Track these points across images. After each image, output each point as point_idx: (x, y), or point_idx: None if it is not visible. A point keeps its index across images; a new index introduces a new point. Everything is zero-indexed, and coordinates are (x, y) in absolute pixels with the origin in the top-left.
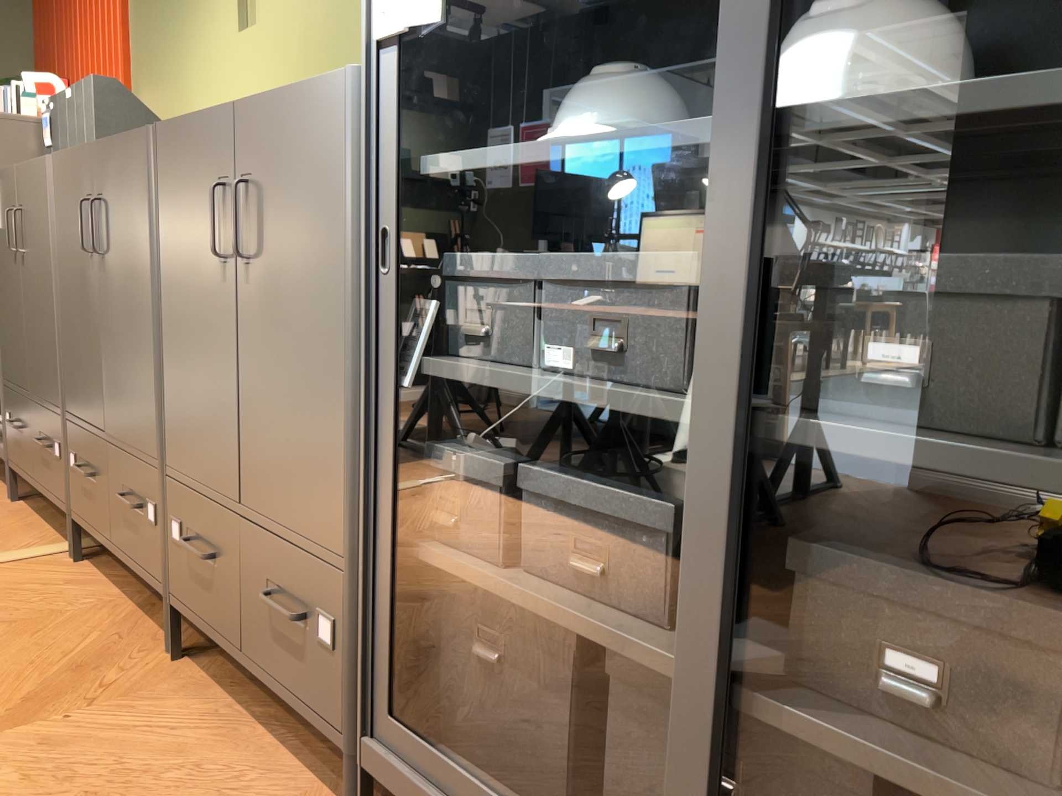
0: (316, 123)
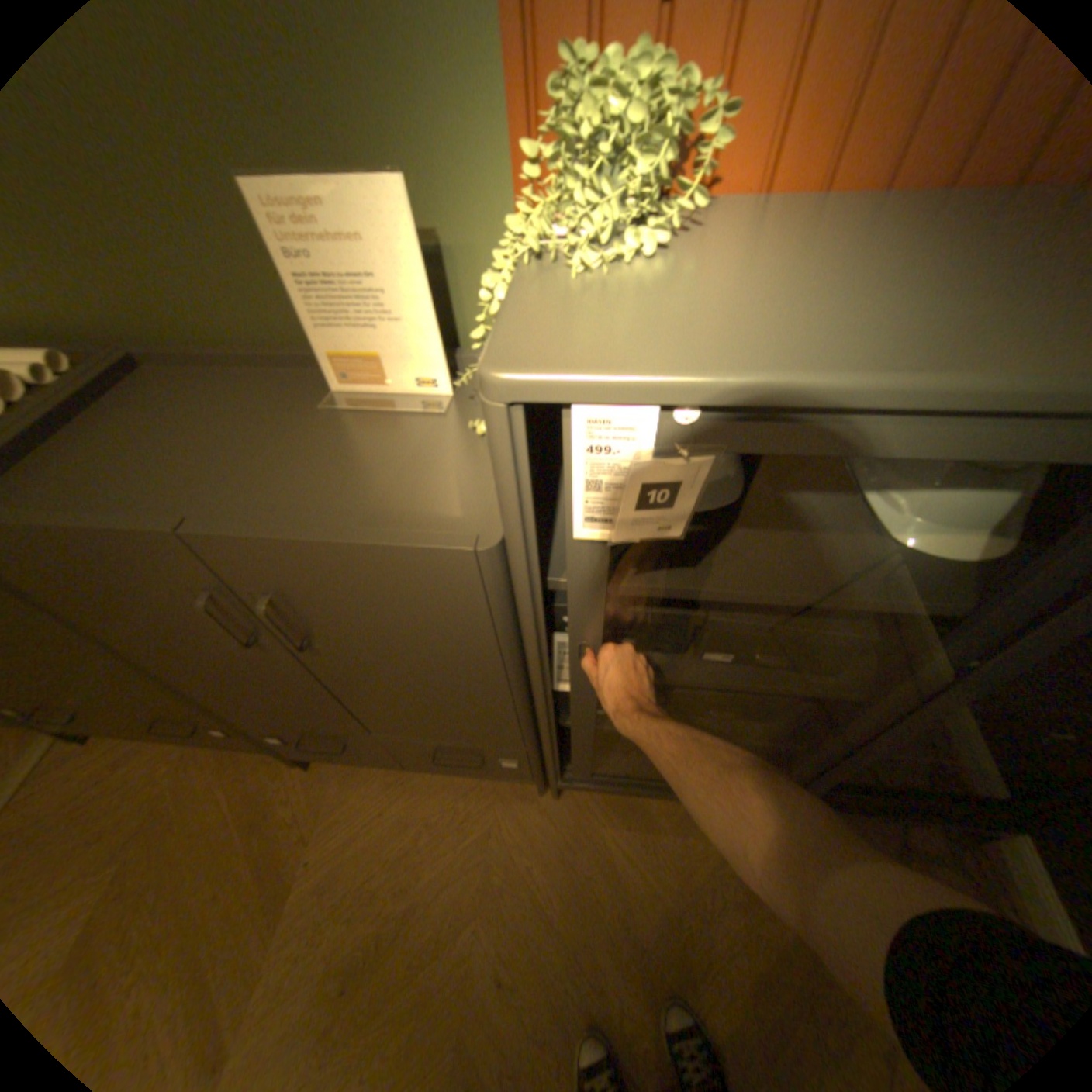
0: (417, 582)
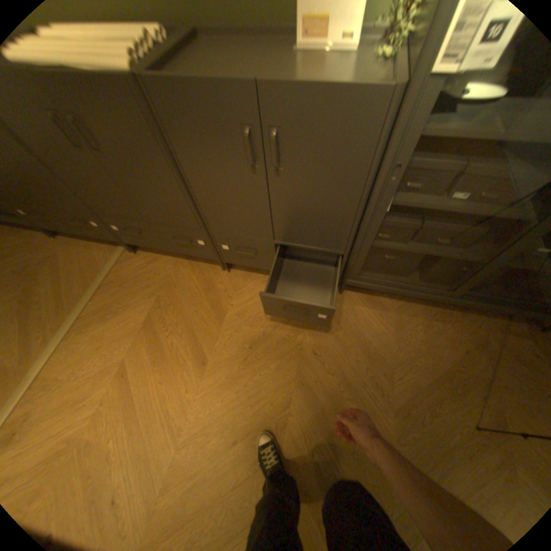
0: (355, 112)
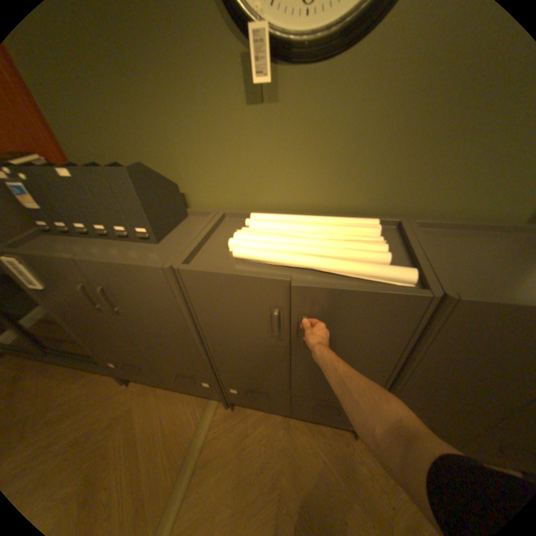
0: None
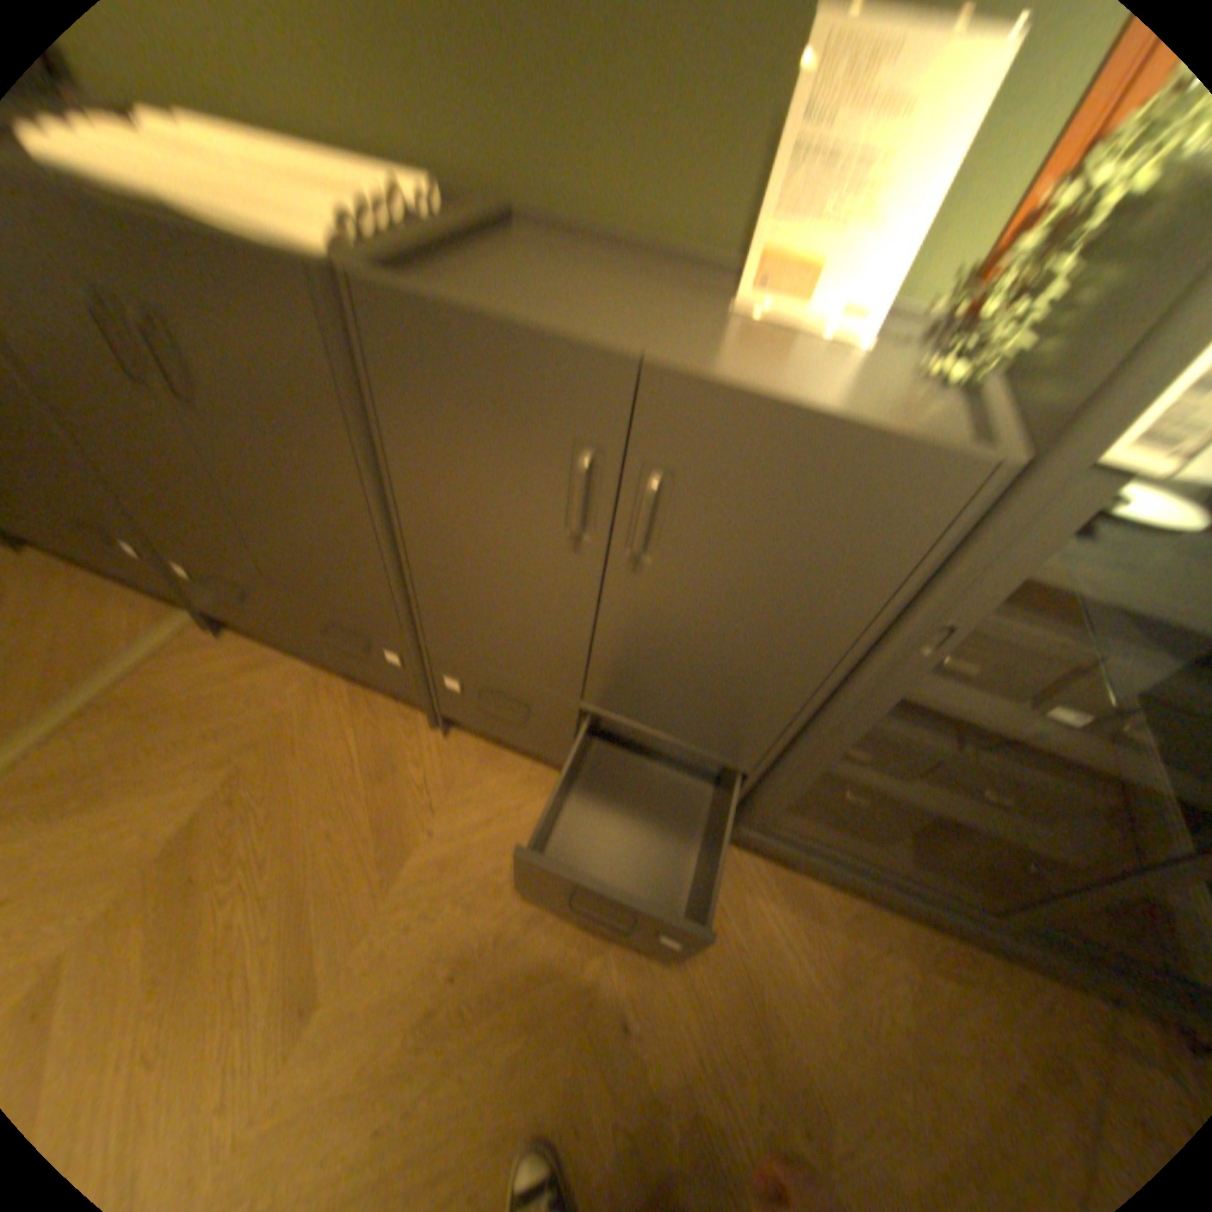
0: (879, 489)
